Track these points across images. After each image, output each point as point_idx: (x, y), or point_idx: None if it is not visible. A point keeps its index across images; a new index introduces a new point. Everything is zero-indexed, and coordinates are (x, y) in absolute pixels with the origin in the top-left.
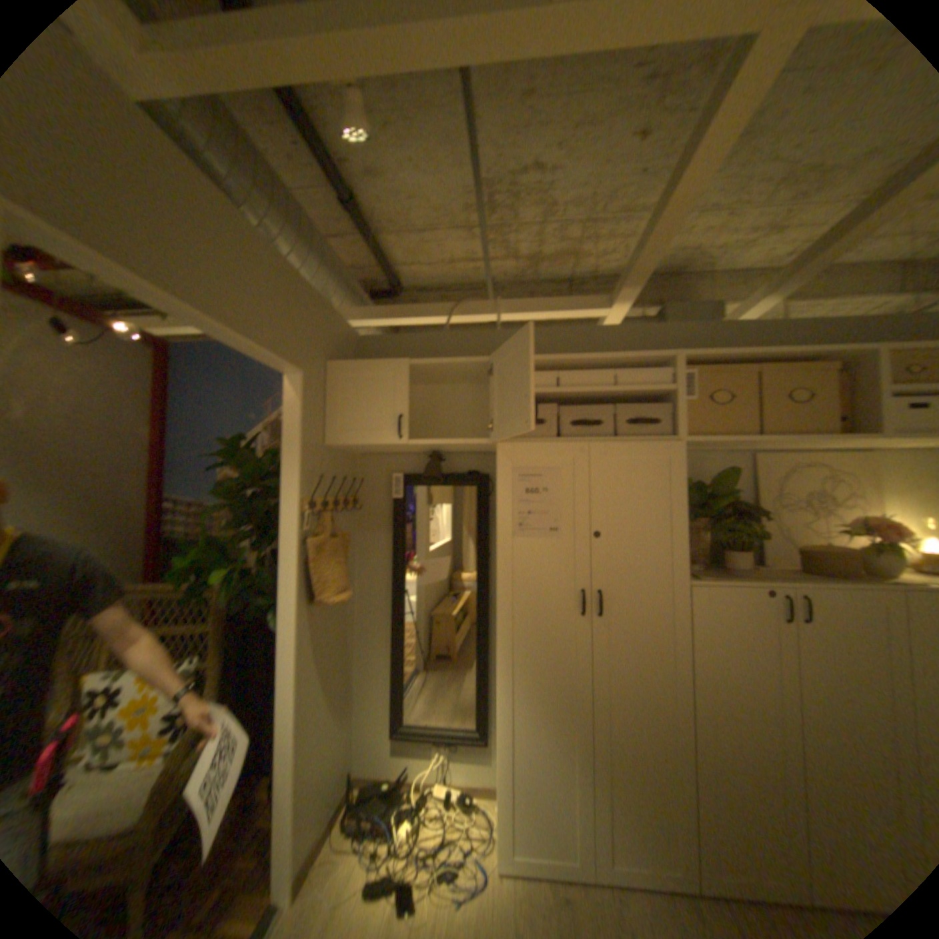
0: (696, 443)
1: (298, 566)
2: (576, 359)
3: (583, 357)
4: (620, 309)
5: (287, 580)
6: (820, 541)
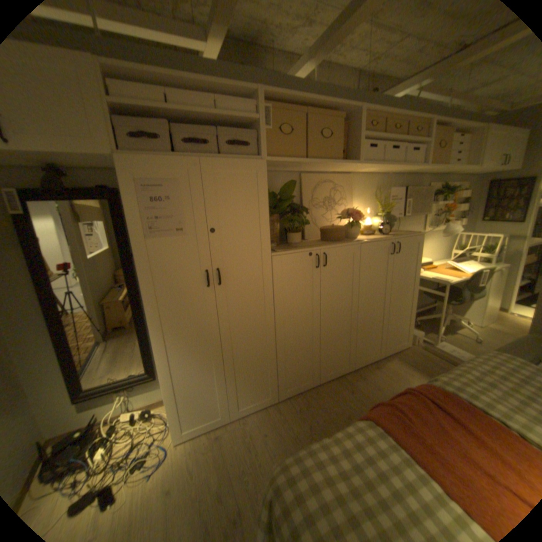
0: (272, 162)
1: None
2: (180, 76)
3: (187, 75)
4: (215, 49)
5: None
6: (328, 223)
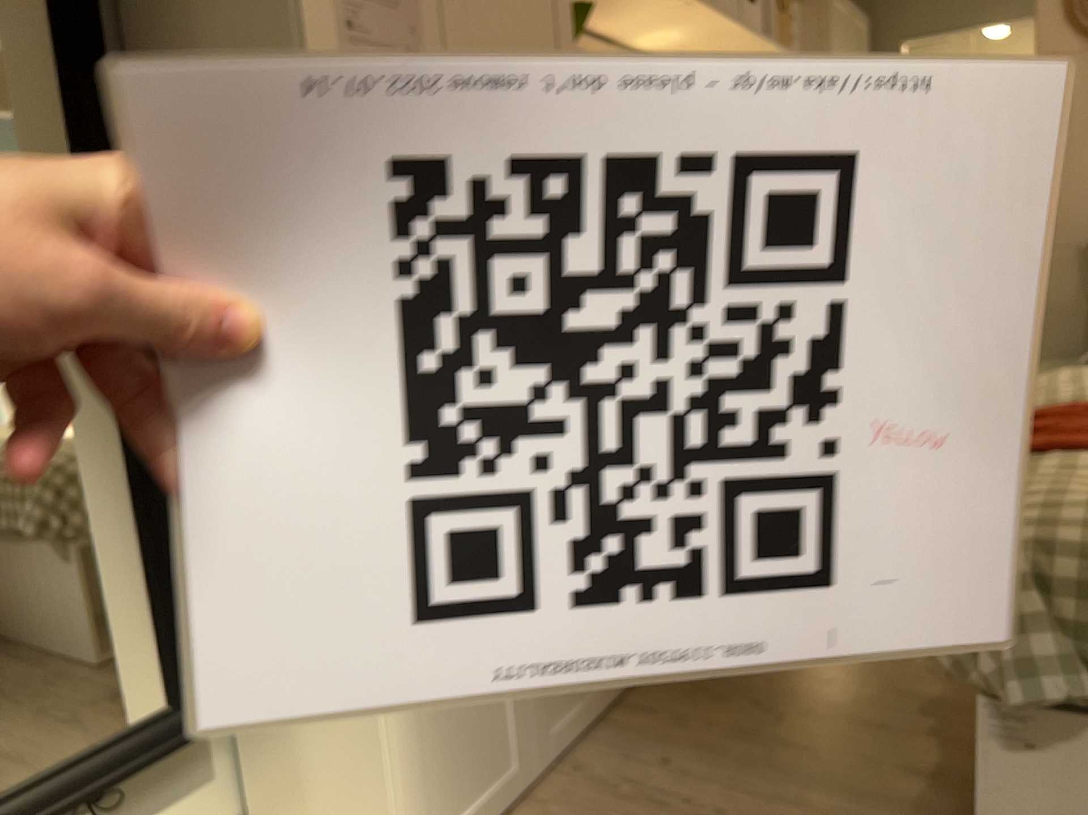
0: None
1: None
2: None
3: None
4: None
5: None
6: None
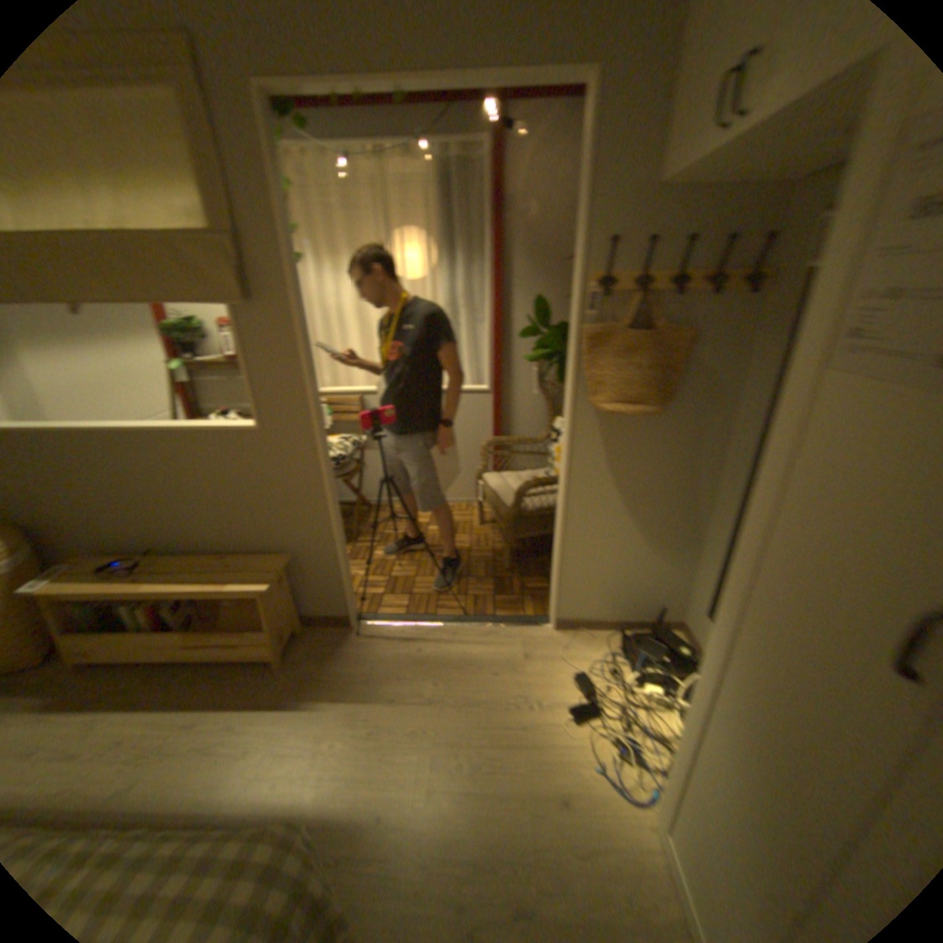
0: None
1: (582, 357)
2: None
3: None
4: None
5: (568, 370)
6: None
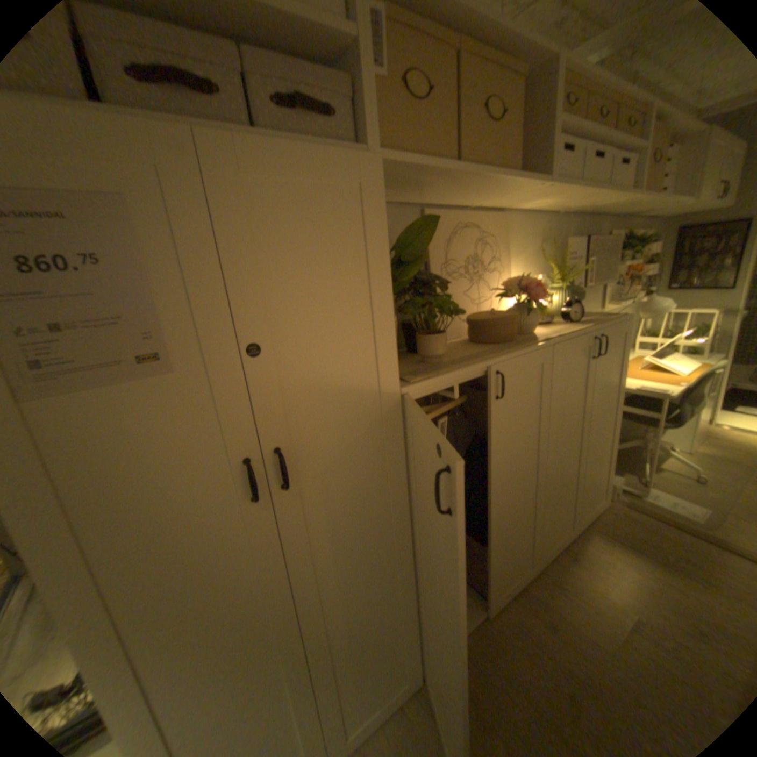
0: (390, 165)
1: None
2: None
3: None
4: None
5: None
6: (474, 307)
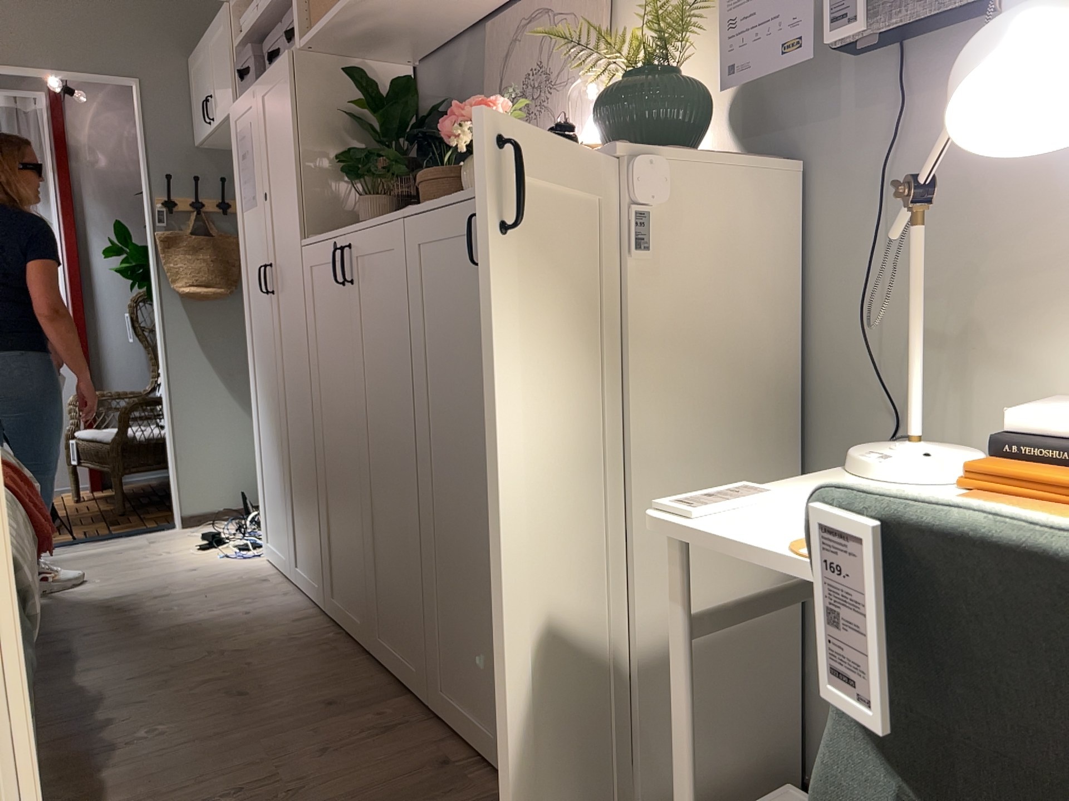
0: (317, 44)
1: (160, 256)
2: None
3: None
4: None
5: (150, 267)
6: None
